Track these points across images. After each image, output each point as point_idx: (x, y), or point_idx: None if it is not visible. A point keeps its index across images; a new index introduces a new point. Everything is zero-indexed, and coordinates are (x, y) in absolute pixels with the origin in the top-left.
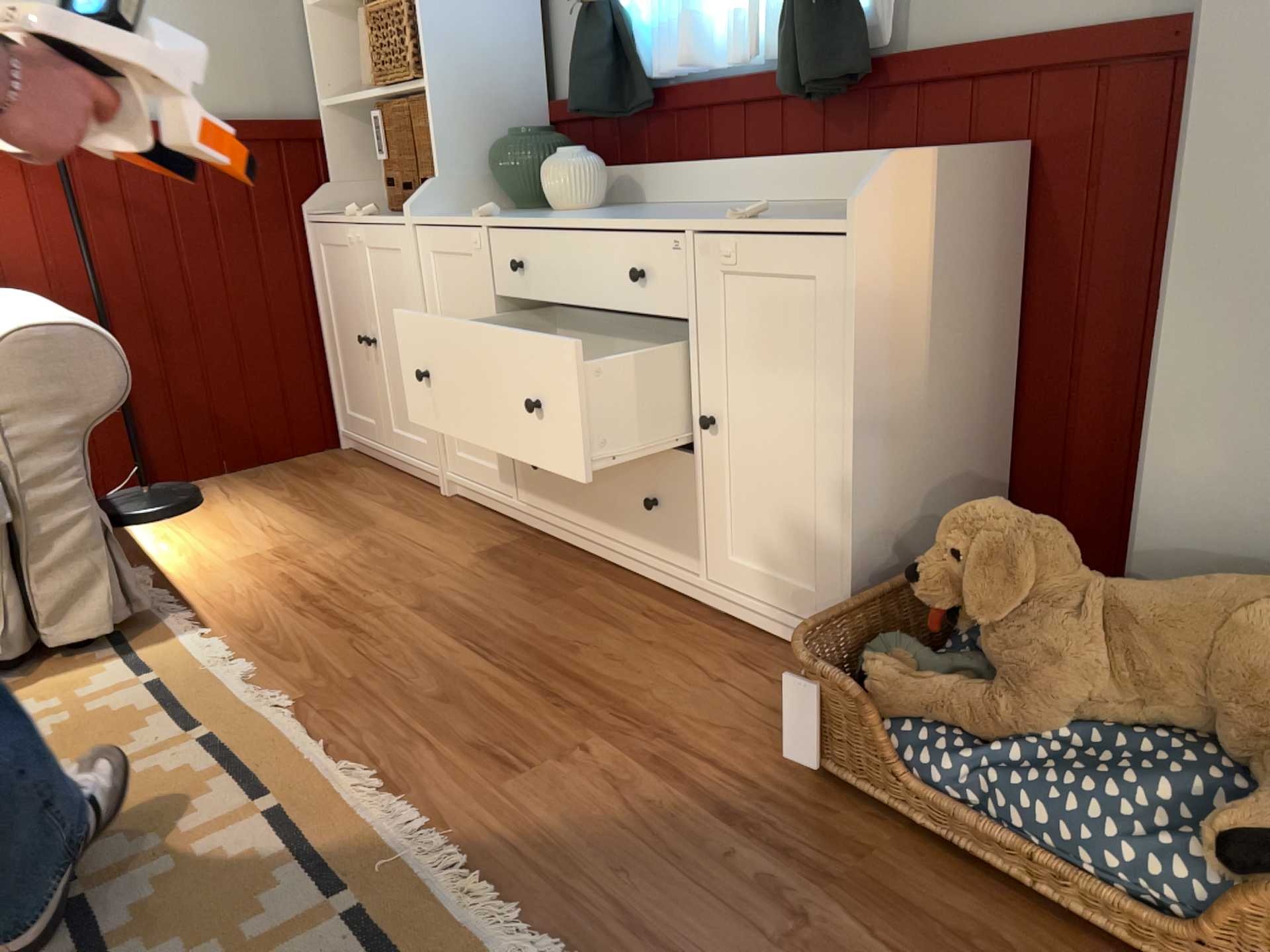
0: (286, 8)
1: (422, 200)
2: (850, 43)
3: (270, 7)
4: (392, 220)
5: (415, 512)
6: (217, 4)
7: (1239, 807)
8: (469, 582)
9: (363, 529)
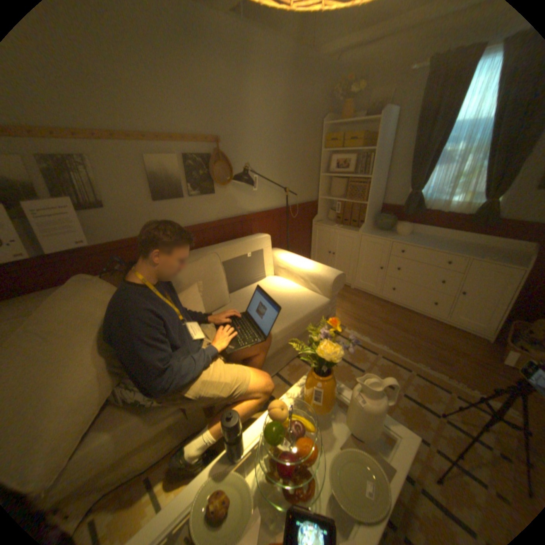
0: (315, 174)
1: (363, 229)
2: (498, 217)
3: (313, 175)
4: (349, 230)
5: (350, 293)
6: (305, 175)
7: None
8: (387, 315)
9: (344, 298)
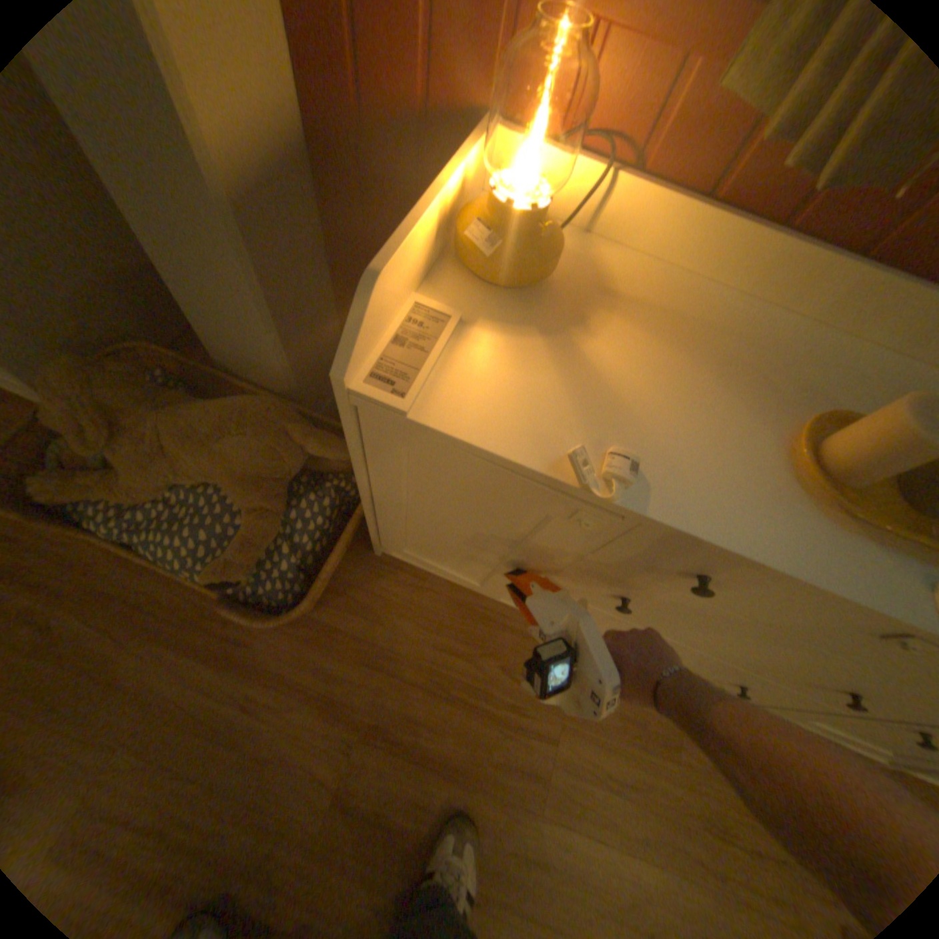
0: None
1: None
2: None
3: None
4: None
5: None
6: None
7: (214, 566)
8: None
9: None
